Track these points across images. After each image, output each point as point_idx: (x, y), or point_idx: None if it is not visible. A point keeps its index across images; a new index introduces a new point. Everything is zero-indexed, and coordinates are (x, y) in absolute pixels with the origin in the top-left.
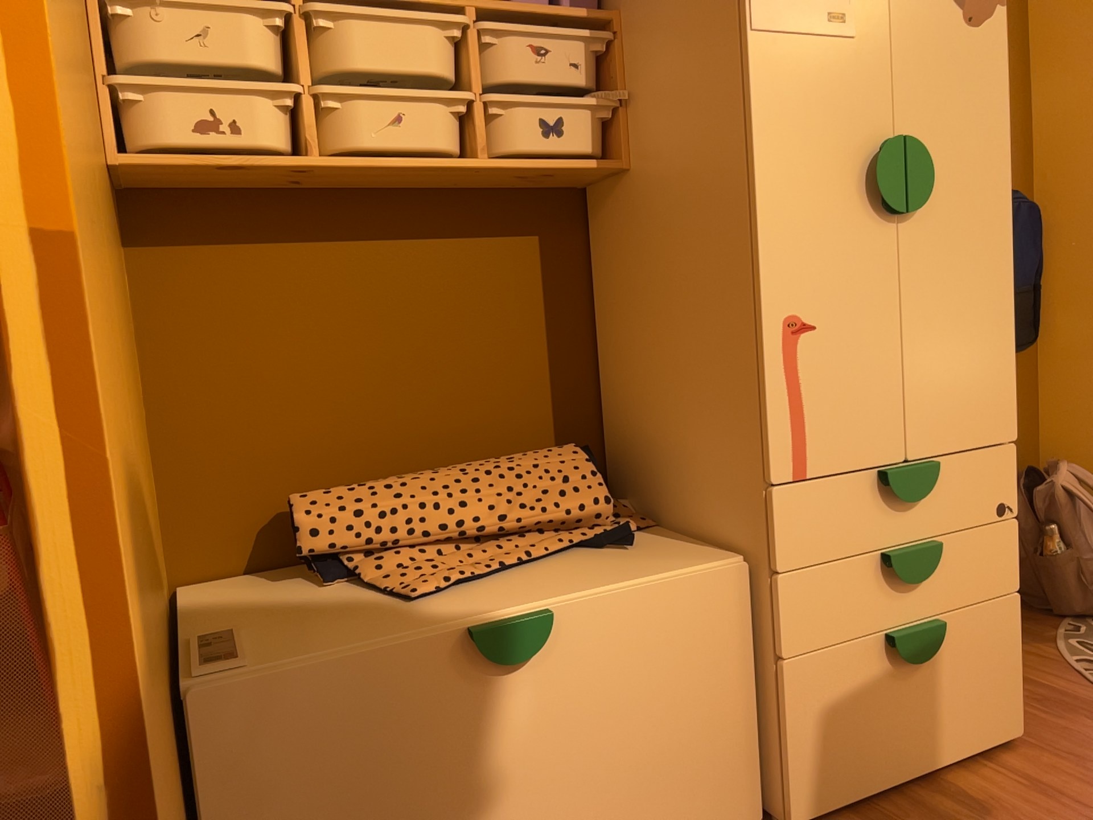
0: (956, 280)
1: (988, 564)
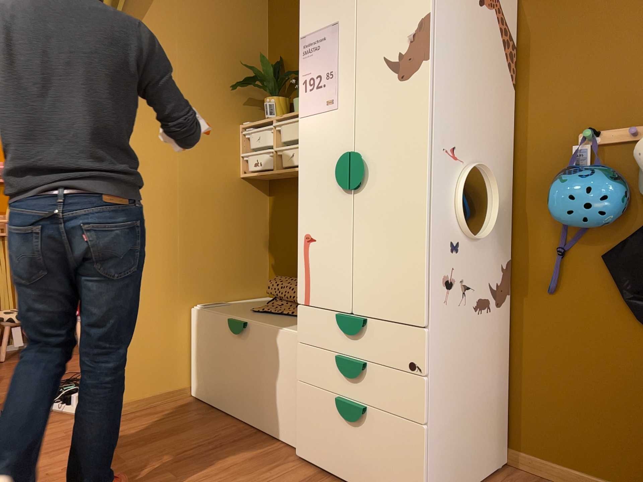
0: (385, 224)
1: (401, 396)
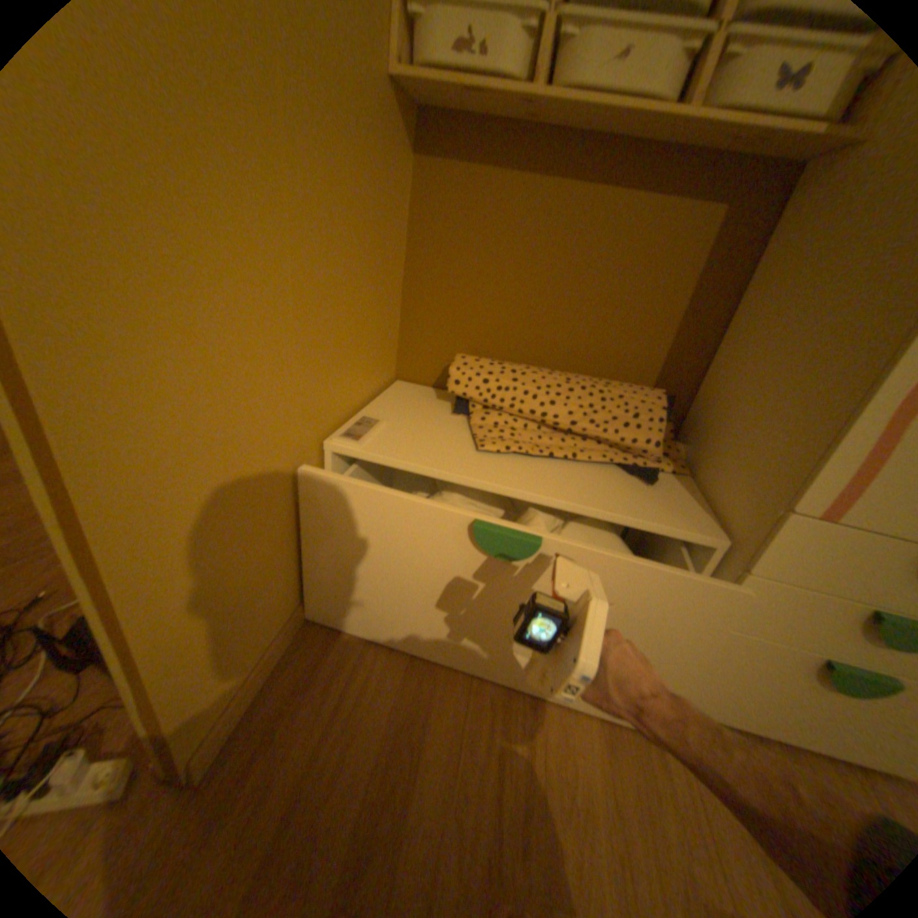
0: None
1: None
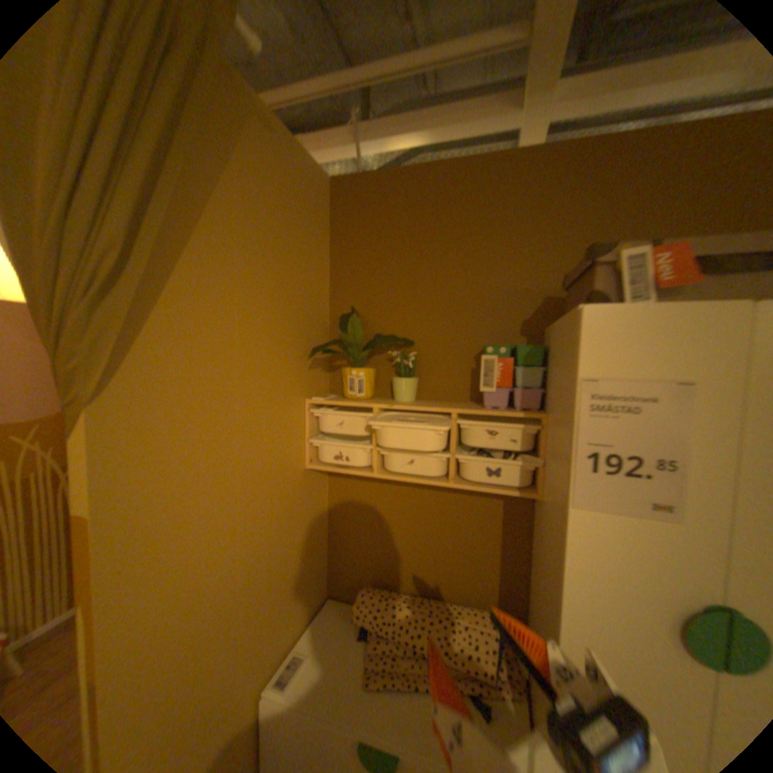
0: None
1: None
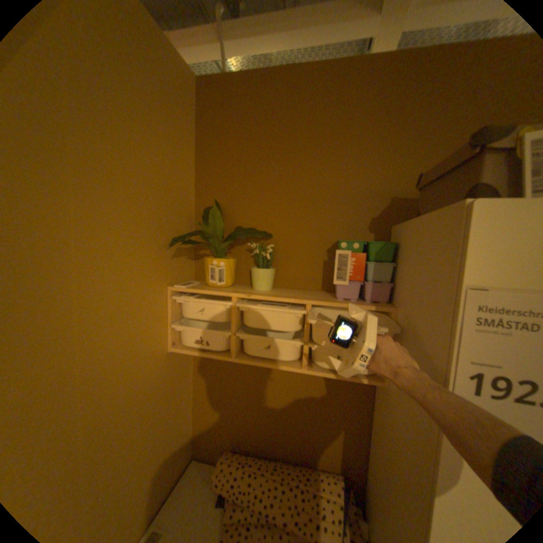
0: None
1: None
